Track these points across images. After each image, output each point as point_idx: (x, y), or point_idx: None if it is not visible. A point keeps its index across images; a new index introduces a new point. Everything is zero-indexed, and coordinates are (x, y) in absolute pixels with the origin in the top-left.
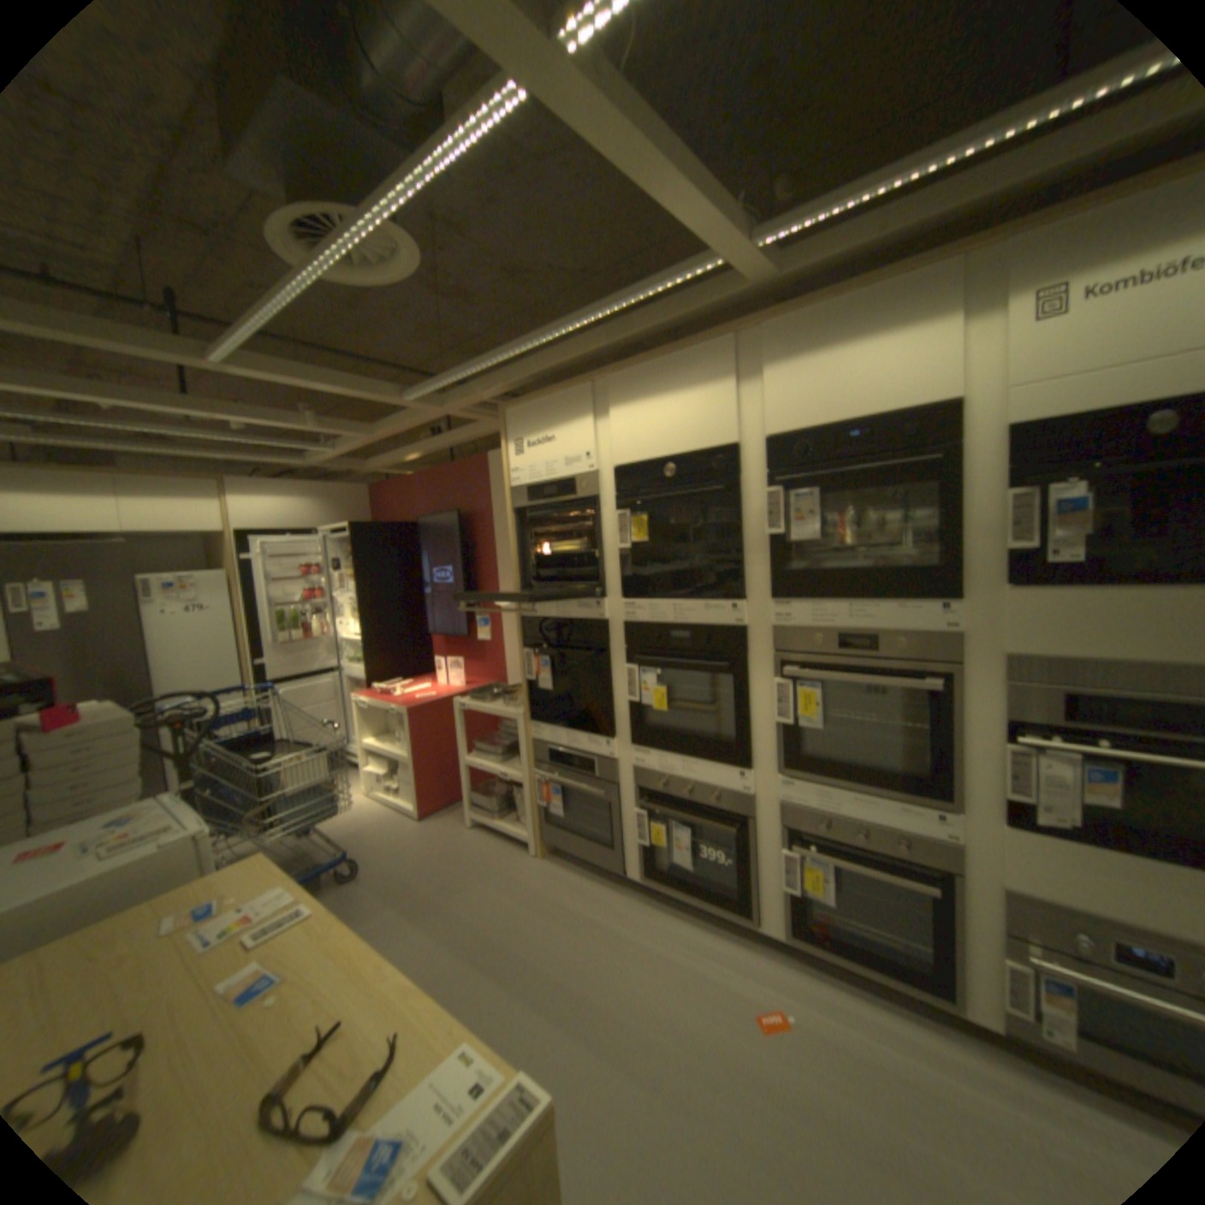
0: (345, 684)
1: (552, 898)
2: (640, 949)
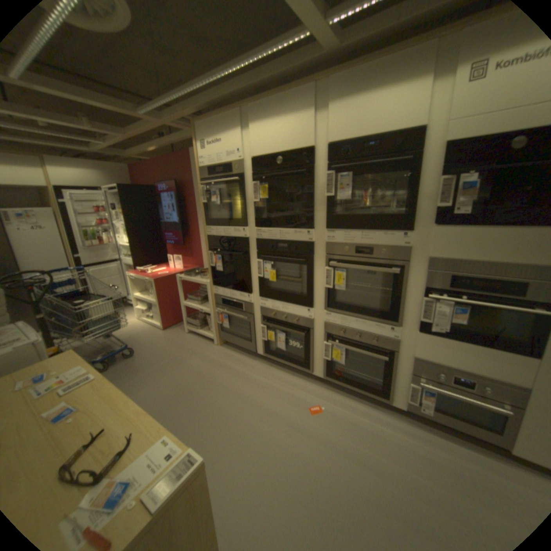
0: (123, 267)
1: (224, 362)
2: (261, 383)
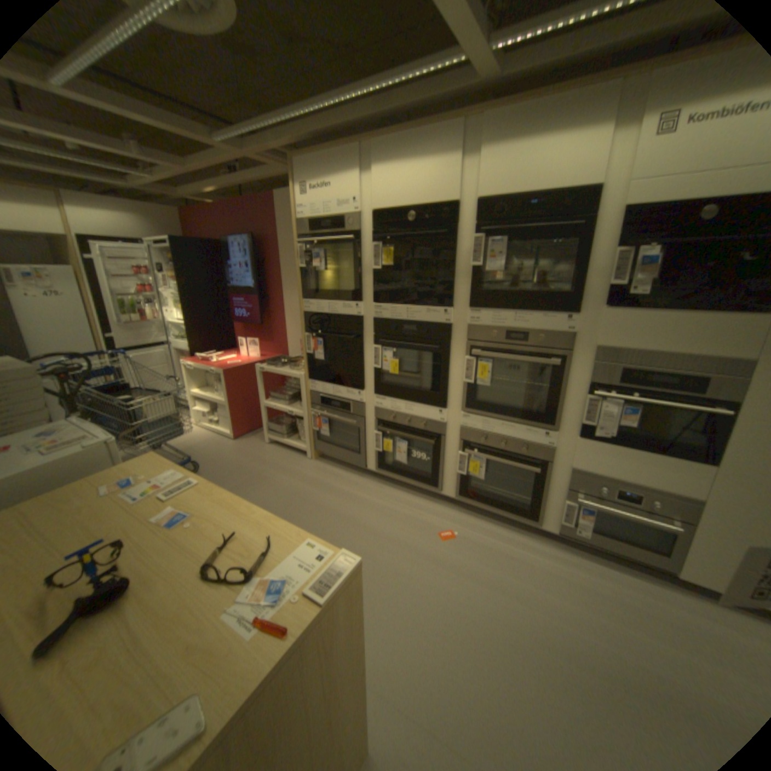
0: (174, 354)
1: (323, 480)
2: (375, 505)
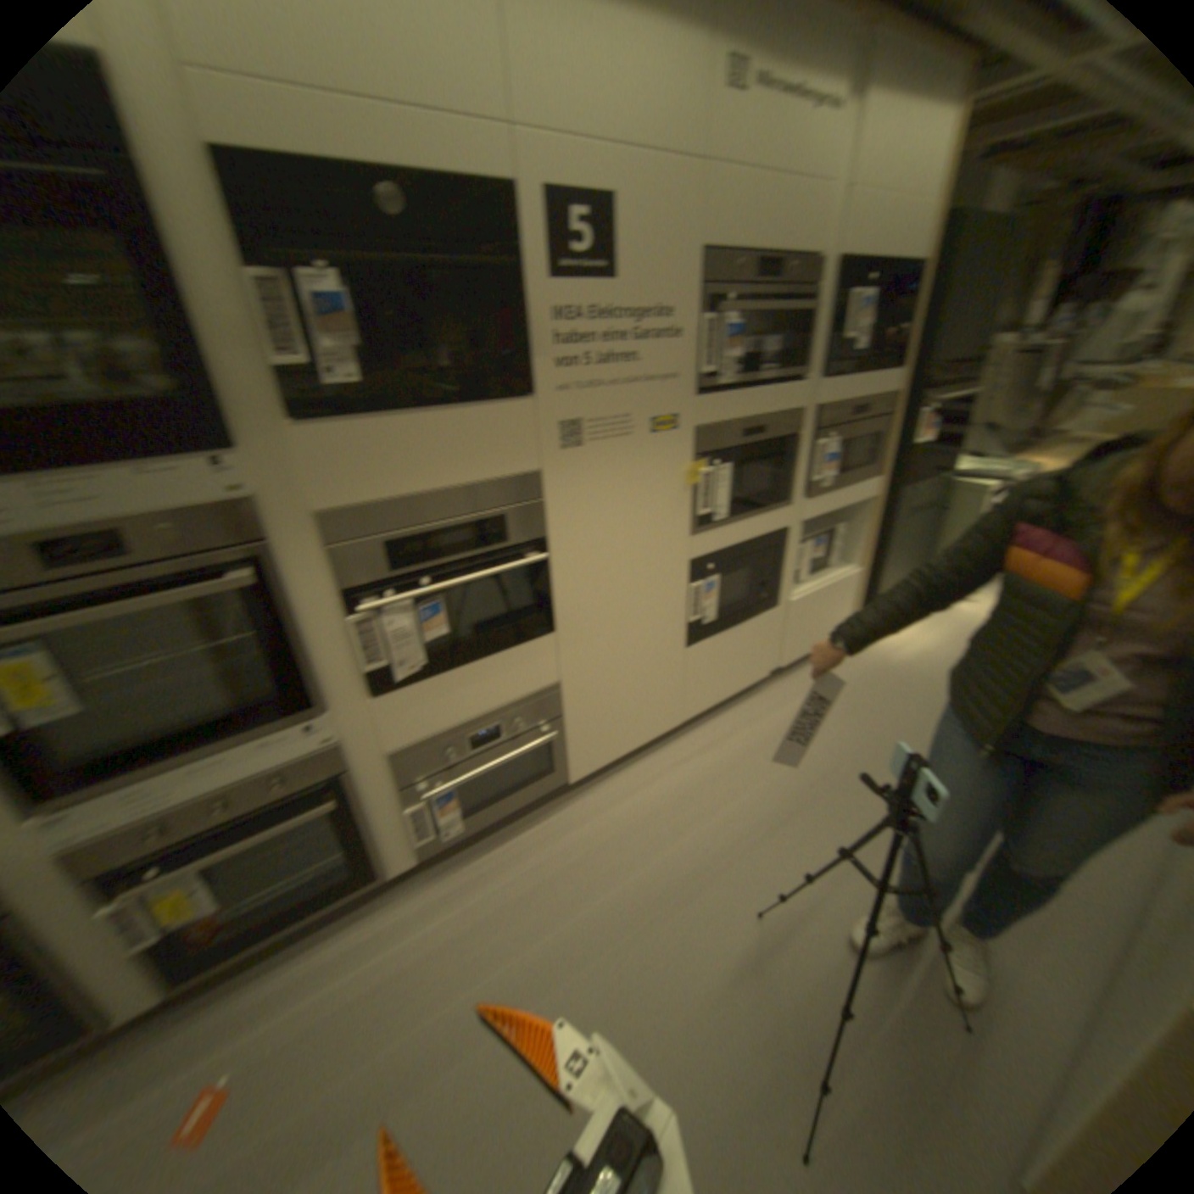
0: None
1: None
2: None
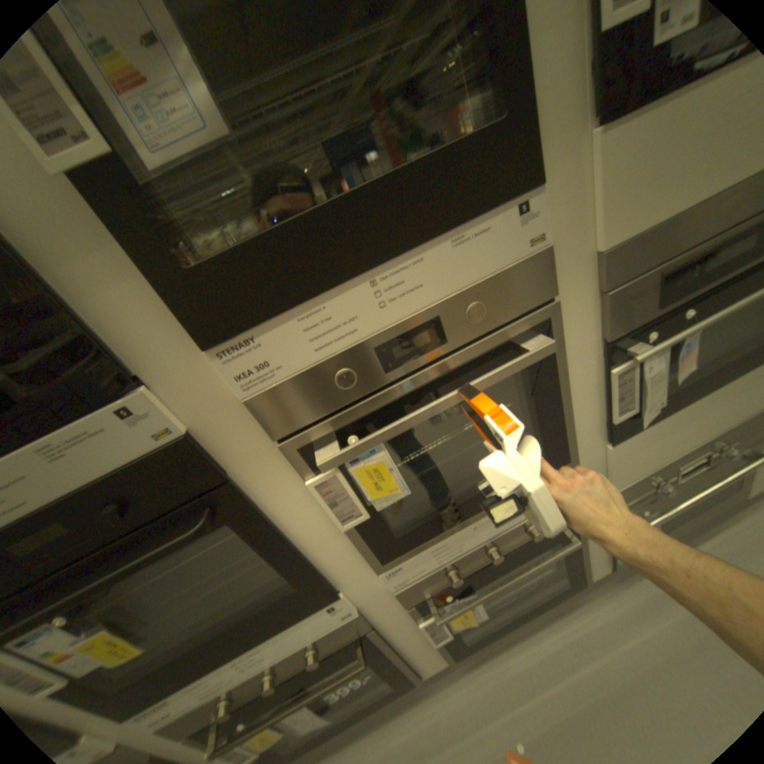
0: None
1: None
2: None
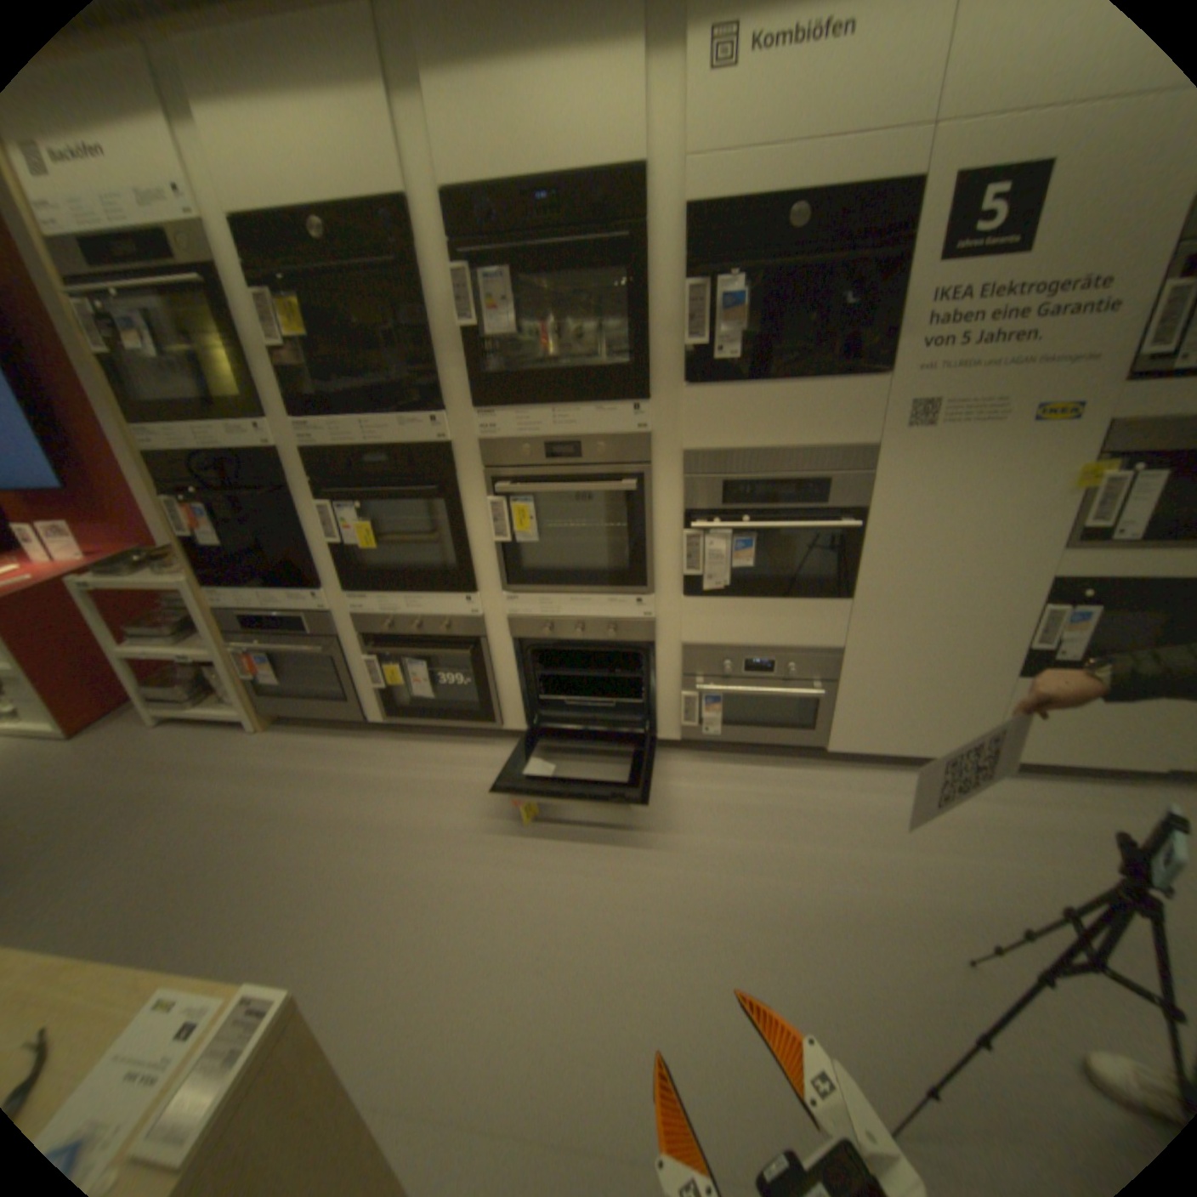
0: None
1: (284, 767)
2: (392, 781)
